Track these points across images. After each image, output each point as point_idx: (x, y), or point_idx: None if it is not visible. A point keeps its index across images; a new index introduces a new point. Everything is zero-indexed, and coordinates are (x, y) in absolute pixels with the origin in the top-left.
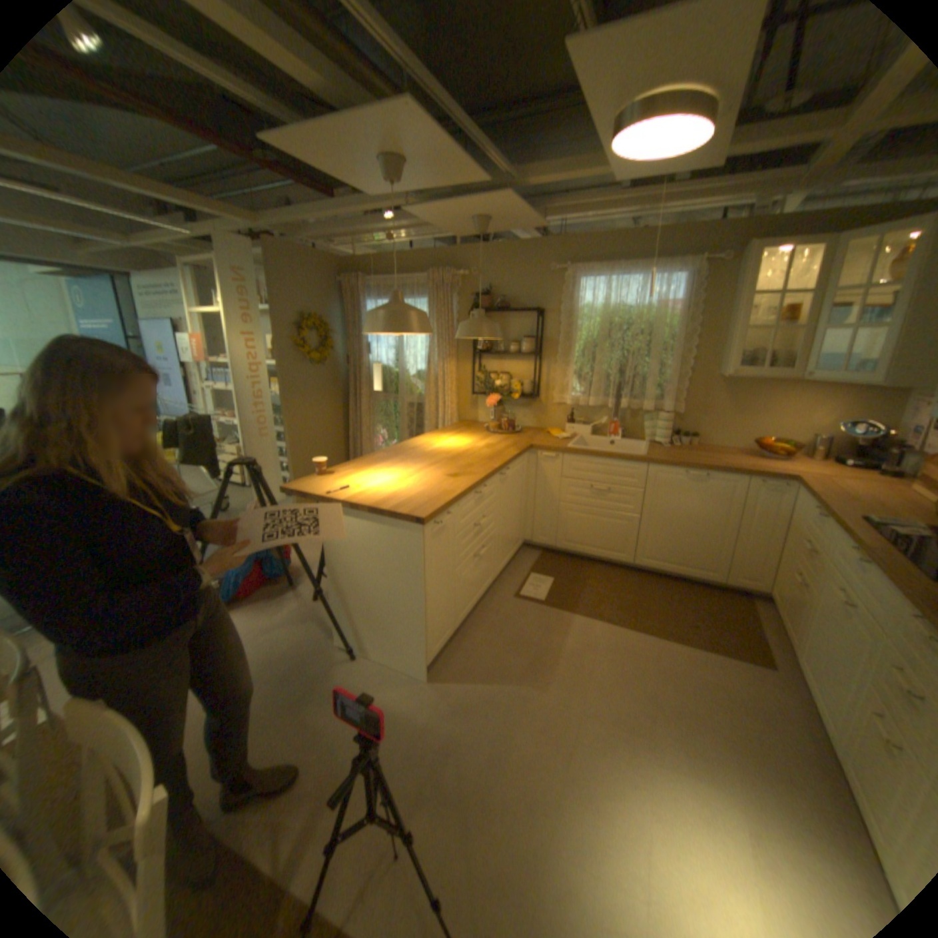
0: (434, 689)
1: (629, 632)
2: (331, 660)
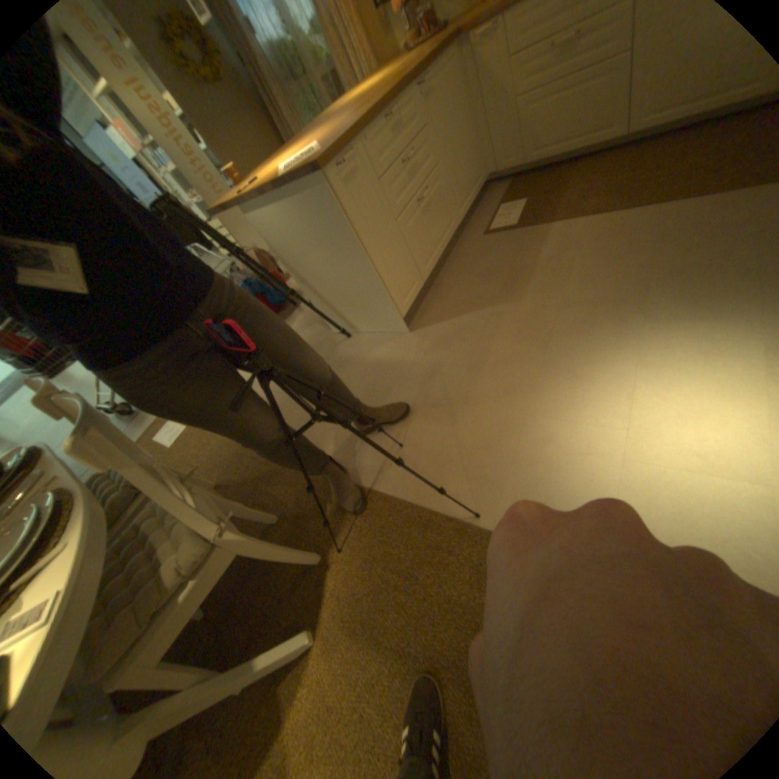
0: (417, 333)
1: (621, 210)
2: (334, 342)
